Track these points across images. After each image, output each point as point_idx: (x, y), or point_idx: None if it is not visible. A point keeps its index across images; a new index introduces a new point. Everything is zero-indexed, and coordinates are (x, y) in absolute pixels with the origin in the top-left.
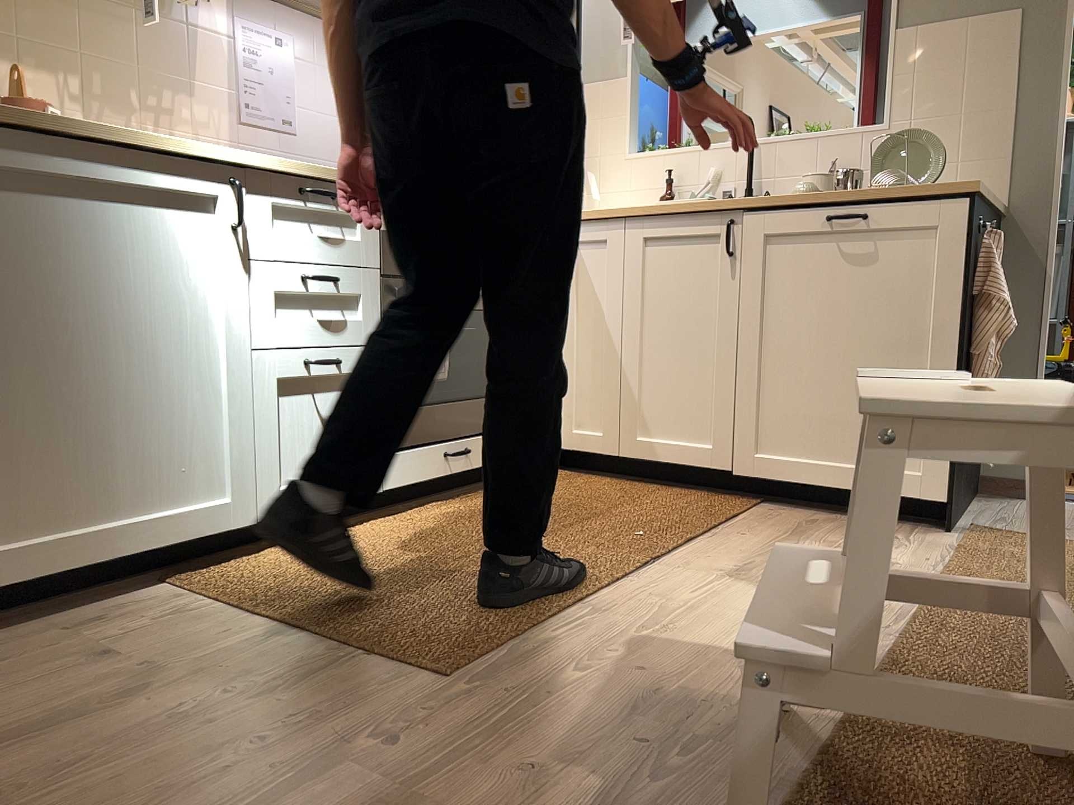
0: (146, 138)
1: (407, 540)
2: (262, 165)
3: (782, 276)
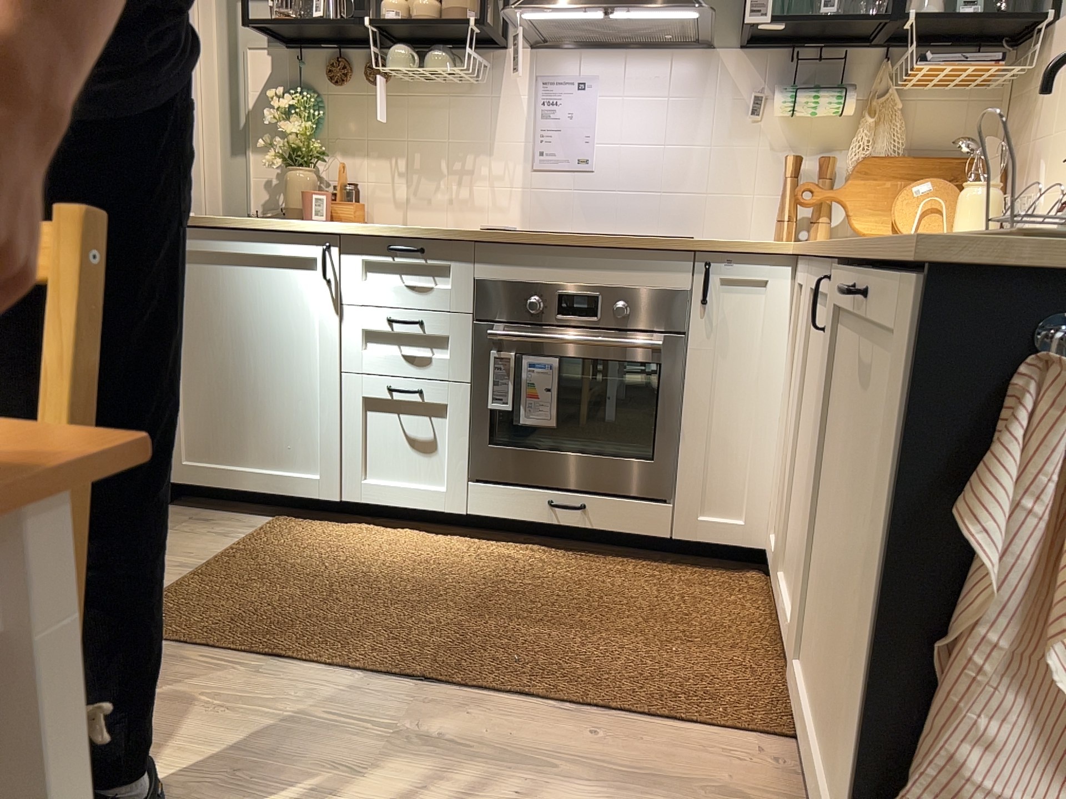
0: (273, 223)
1: (409, 559)
2: (349, 233)
3: (837, 390)
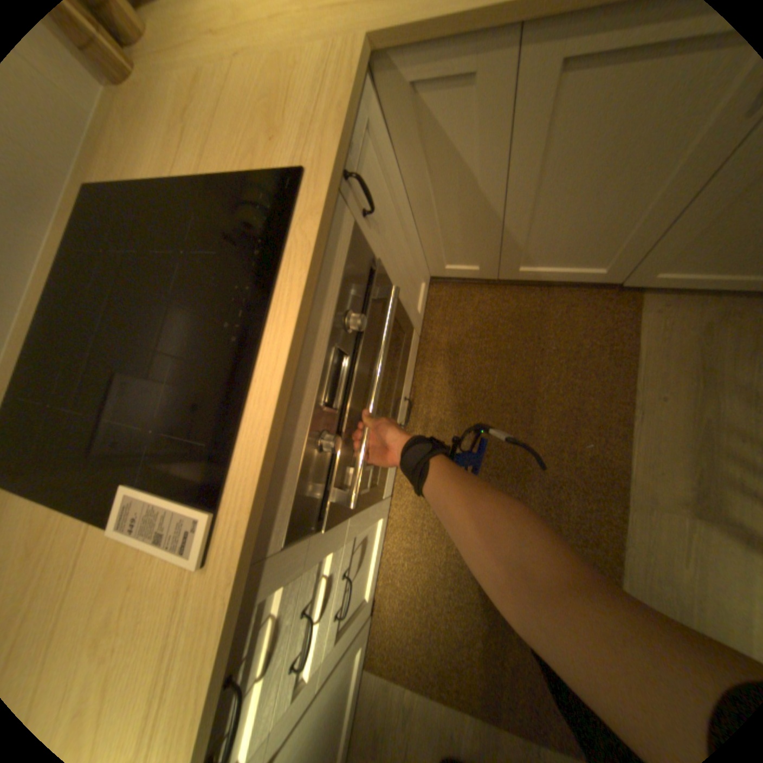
0: None
1: (441, 538)
2: None
3: None
